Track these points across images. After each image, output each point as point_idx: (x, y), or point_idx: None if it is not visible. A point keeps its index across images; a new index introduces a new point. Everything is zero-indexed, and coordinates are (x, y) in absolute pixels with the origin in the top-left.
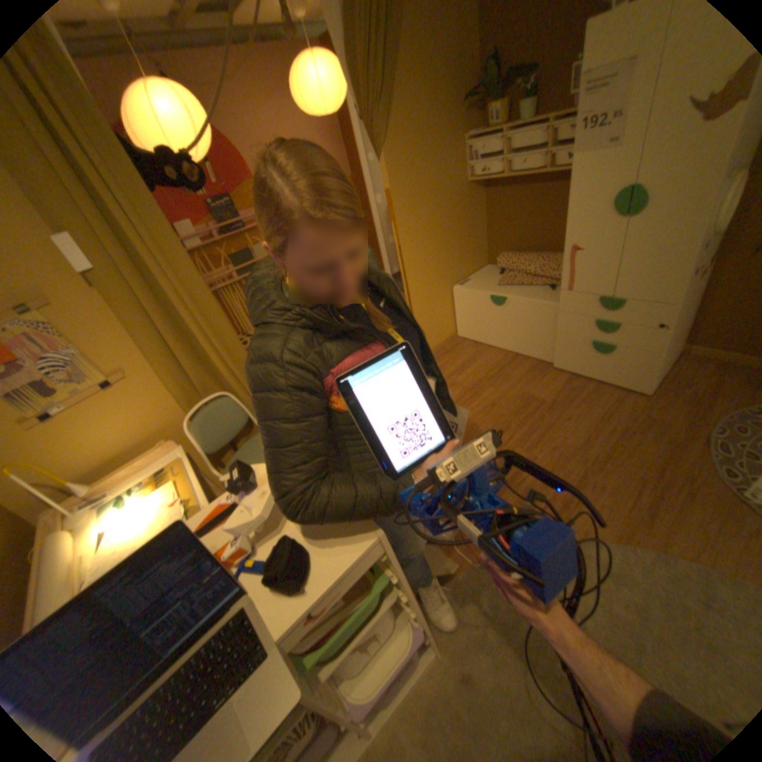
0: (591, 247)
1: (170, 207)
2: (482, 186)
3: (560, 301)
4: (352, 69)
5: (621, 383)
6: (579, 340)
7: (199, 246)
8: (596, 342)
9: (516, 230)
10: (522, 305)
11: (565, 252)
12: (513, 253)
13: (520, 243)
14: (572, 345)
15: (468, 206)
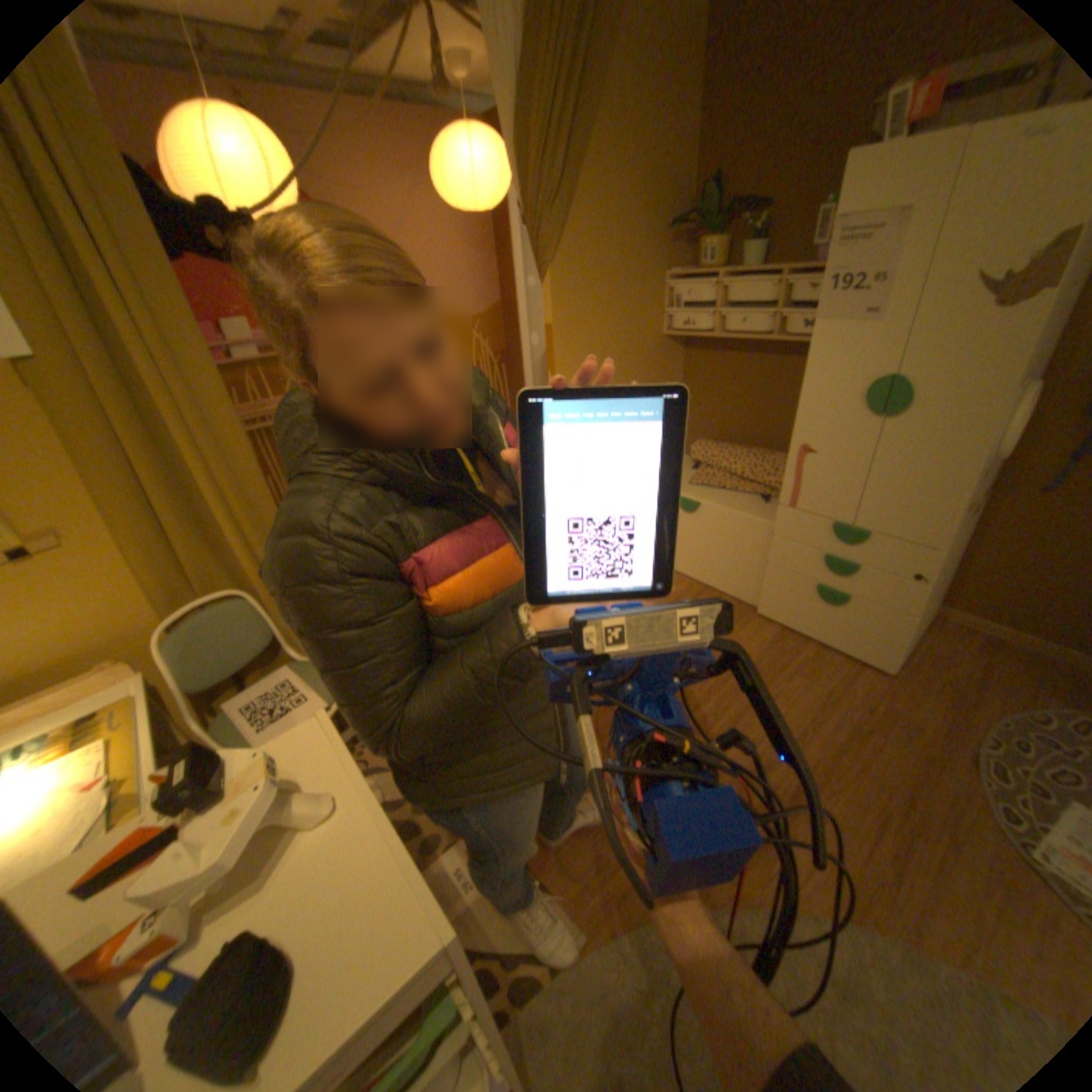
0: (829, 452)
1: (220, 296)
2: (681, 345)
3: (777, 520)
4: (521, 152)
5: (854, 652)
6: (799, 580)
7: (255, 359)
8: (823, 587)
9: (722, 412)
10: (721, 518)
11: (787, 453)
12: (715, 442)
13: (726, 430)
14: (788, 586)
15: (660, 369)
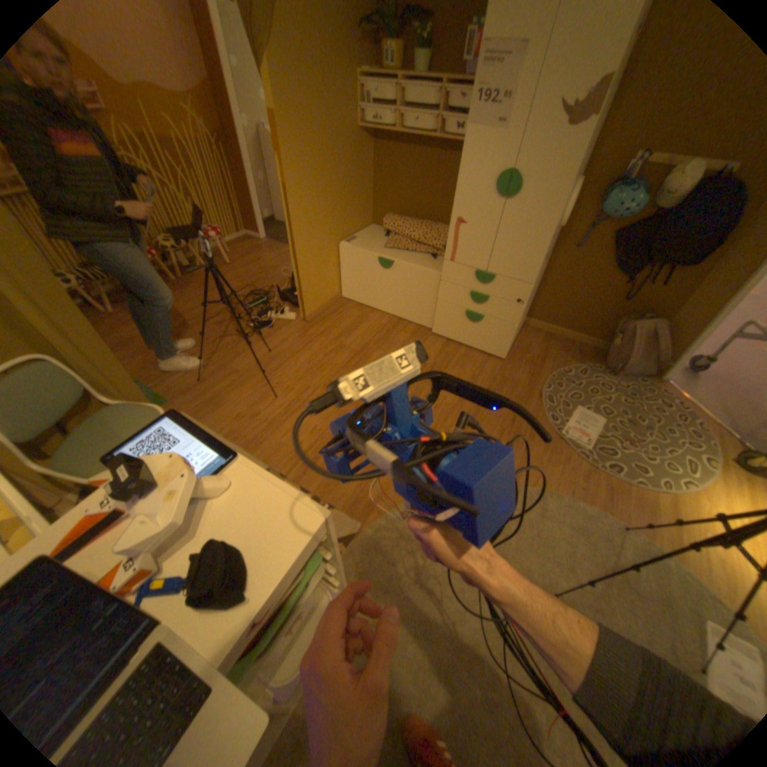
0: (473, 223)
1: None
2: (370, 137)
3: (442, 271)
4: None
5: (483, 349)
6: (454, 309)
7: None
8: (468, 312)
9: (402, 194)
10: (407, 271)
11: (444, 225)
12: (398, 217)
13: (404, 208)
14: (448, 313)
15: (357, 156)
